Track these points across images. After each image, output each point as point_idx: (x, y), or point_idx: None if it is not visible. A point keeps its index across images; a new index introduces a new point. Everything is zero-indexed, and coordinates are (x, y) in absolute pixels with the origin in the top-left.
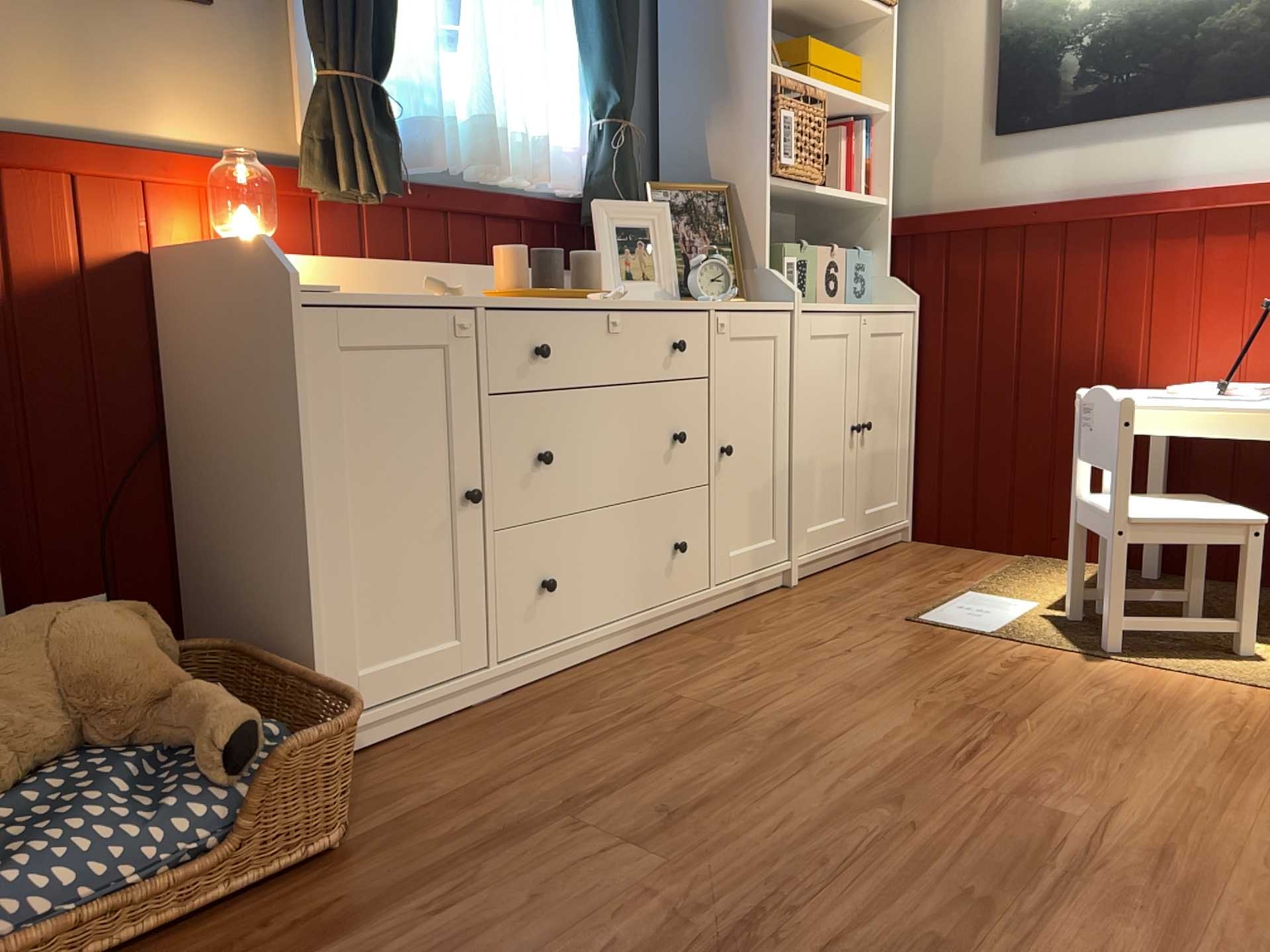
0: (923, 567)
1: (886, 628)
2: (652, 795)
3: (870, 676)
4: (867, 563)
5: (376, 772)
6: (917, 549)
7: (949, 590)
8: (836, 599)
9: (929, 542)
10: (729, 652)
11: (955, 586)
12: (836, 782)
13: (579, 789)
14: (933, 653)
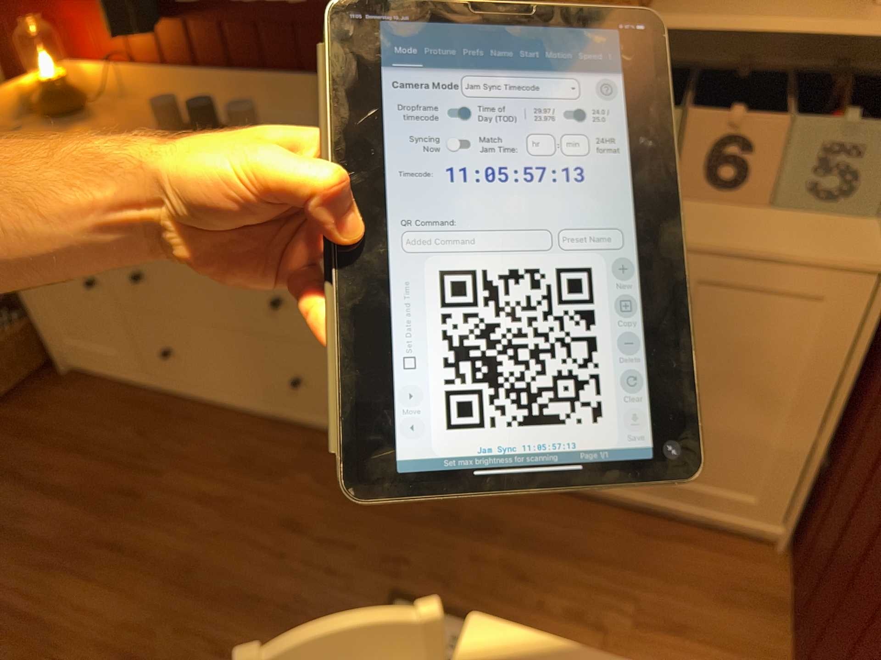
0: (645, 586)
1: (359, 578)
2: (11, 504)
3: (219, 583)
4: (627, 524)
5: (62, 389)
6: (744, 569)
7: (538, 624)
8: (451, 520)
9: (793, 579)
10: (266, 477)
11: (563, 631)
12: (10, 592)
13: (26, 471)
14: (287, 628)
